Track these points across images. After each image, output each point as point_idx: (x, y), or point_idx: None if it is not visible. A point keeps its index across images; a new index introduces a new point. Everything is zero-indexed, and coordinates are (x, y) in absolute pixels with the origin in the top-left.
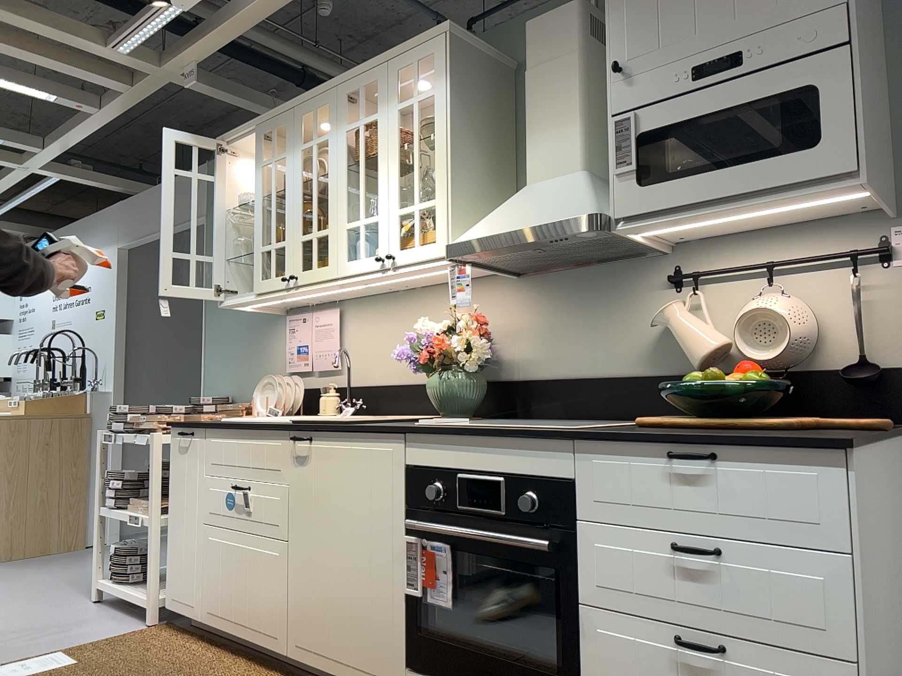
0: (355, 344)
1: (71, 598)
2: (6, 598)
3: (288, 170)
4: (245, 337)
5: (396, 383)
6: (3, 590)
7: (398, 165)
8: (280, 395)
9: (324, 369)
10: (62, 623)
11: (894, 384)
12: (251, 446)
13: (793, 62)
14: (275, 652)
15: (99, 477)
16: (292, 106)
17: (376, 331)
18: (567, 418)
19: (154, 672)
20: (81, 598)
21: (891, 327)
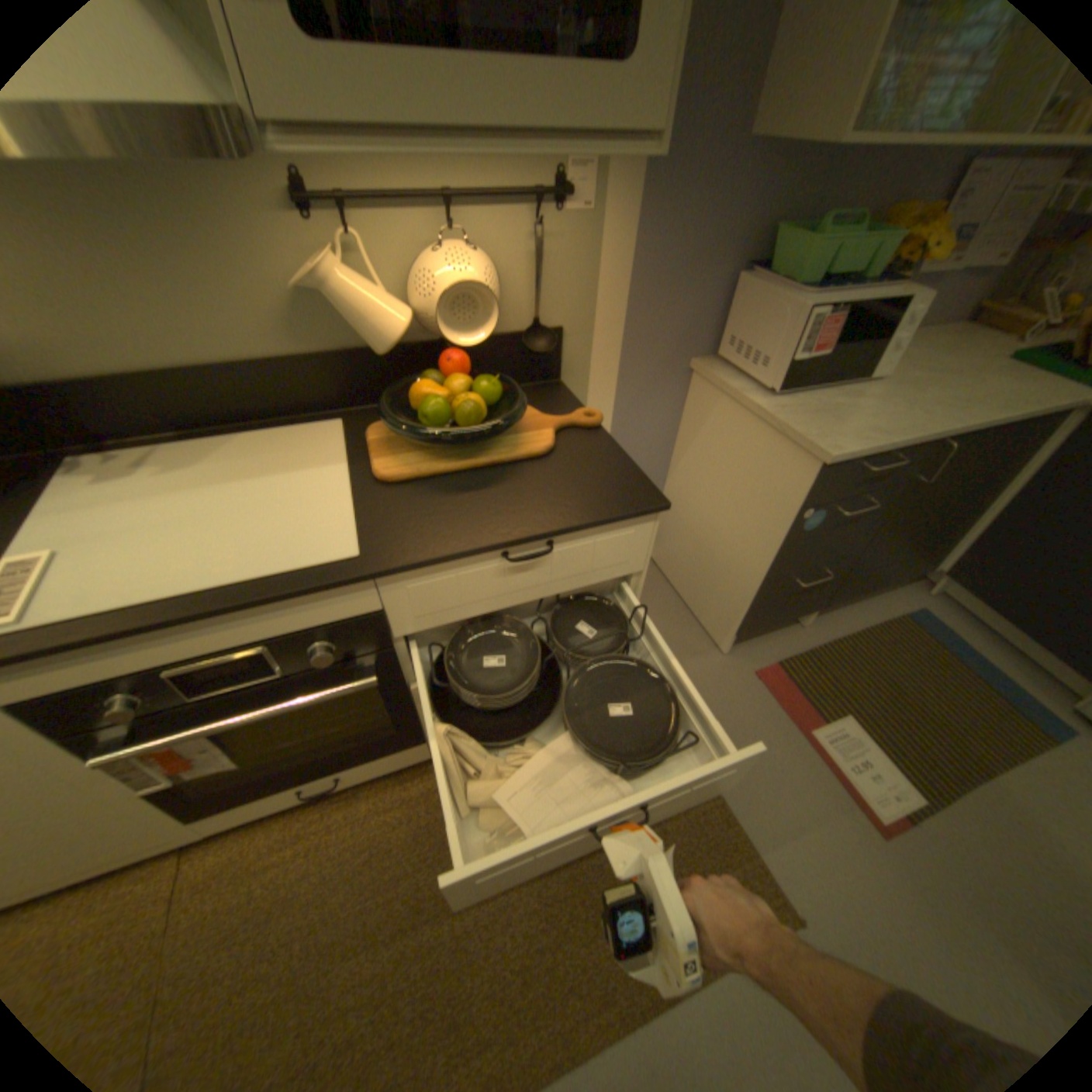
0: None
1: None
2: None
3: None
4: None
5: None
6: None
7: None
8: None
9: None
10: None
11: (558, 344)
12: None
13: None
14: None
15: None
16: None
17: None
18: (175, 431)
19: None
20: None
21: (559, 285)
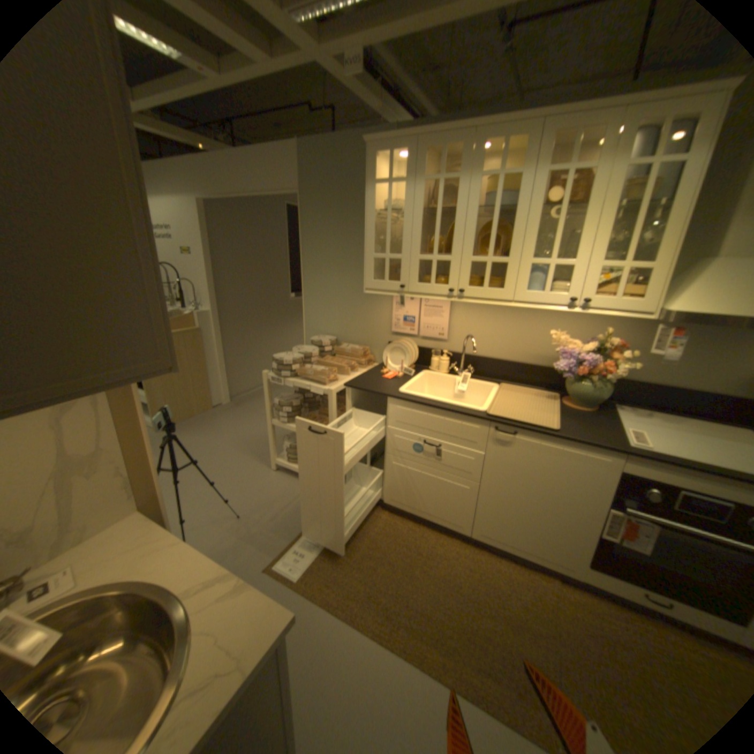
0: (462, 325)
1: (254, 468)
2: (209, 471)
3: (461, 191)
4: (347, 298)
5: (500, 358)
6: (199, 462)
7: (613, 221)
8: (407, 357)
9: (431, 337)
10: (273, 497)
11: None
12: (443, 422)
13: None
14: (460, 533)
15: (268, 403)
16: (475, 123)
17: (484, 320)
18: (658, 409)
19: (384, 548)
20: (261, 467)
21: None
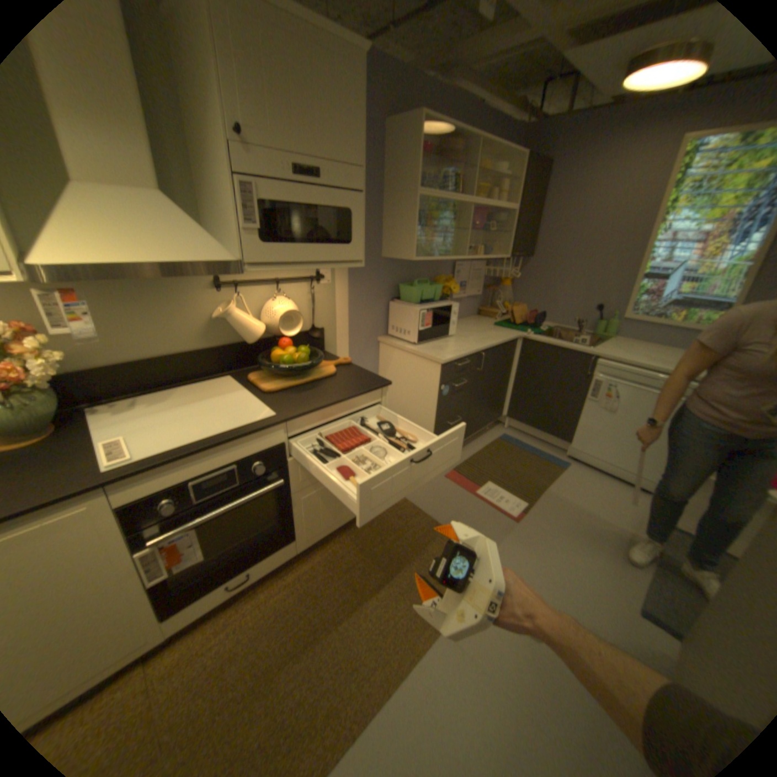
0: None
1: None
2: None
3: None
4: None
5: None
6: None
7: None
8: None
9: None
10: None
11: (323, 335)
12: None
13: (340, 187)
14: None
15: None
16: None
17: None
18: (141, 391)
19: None
20: None
21: (321, 311)
